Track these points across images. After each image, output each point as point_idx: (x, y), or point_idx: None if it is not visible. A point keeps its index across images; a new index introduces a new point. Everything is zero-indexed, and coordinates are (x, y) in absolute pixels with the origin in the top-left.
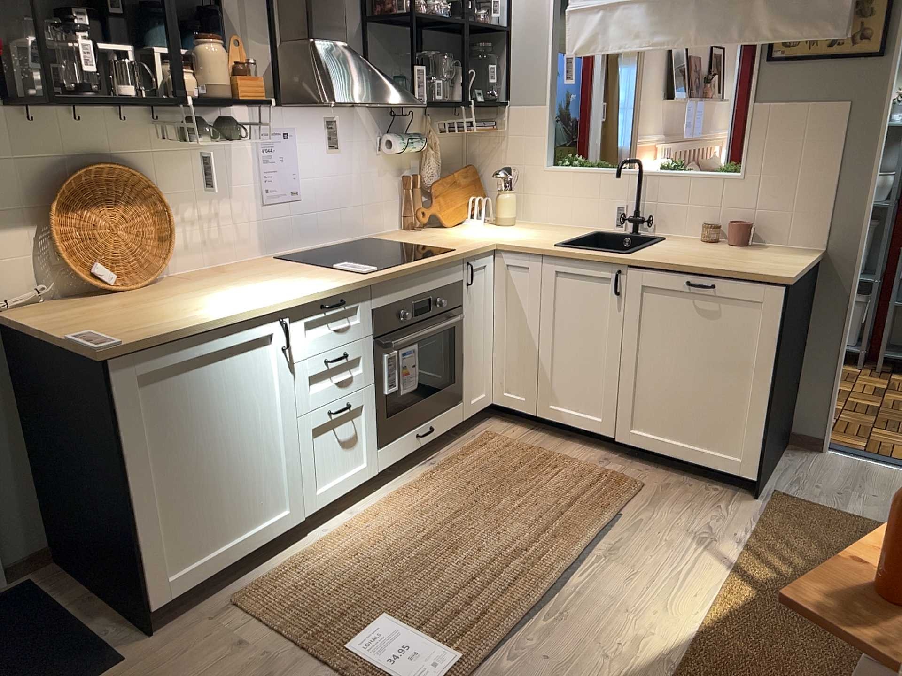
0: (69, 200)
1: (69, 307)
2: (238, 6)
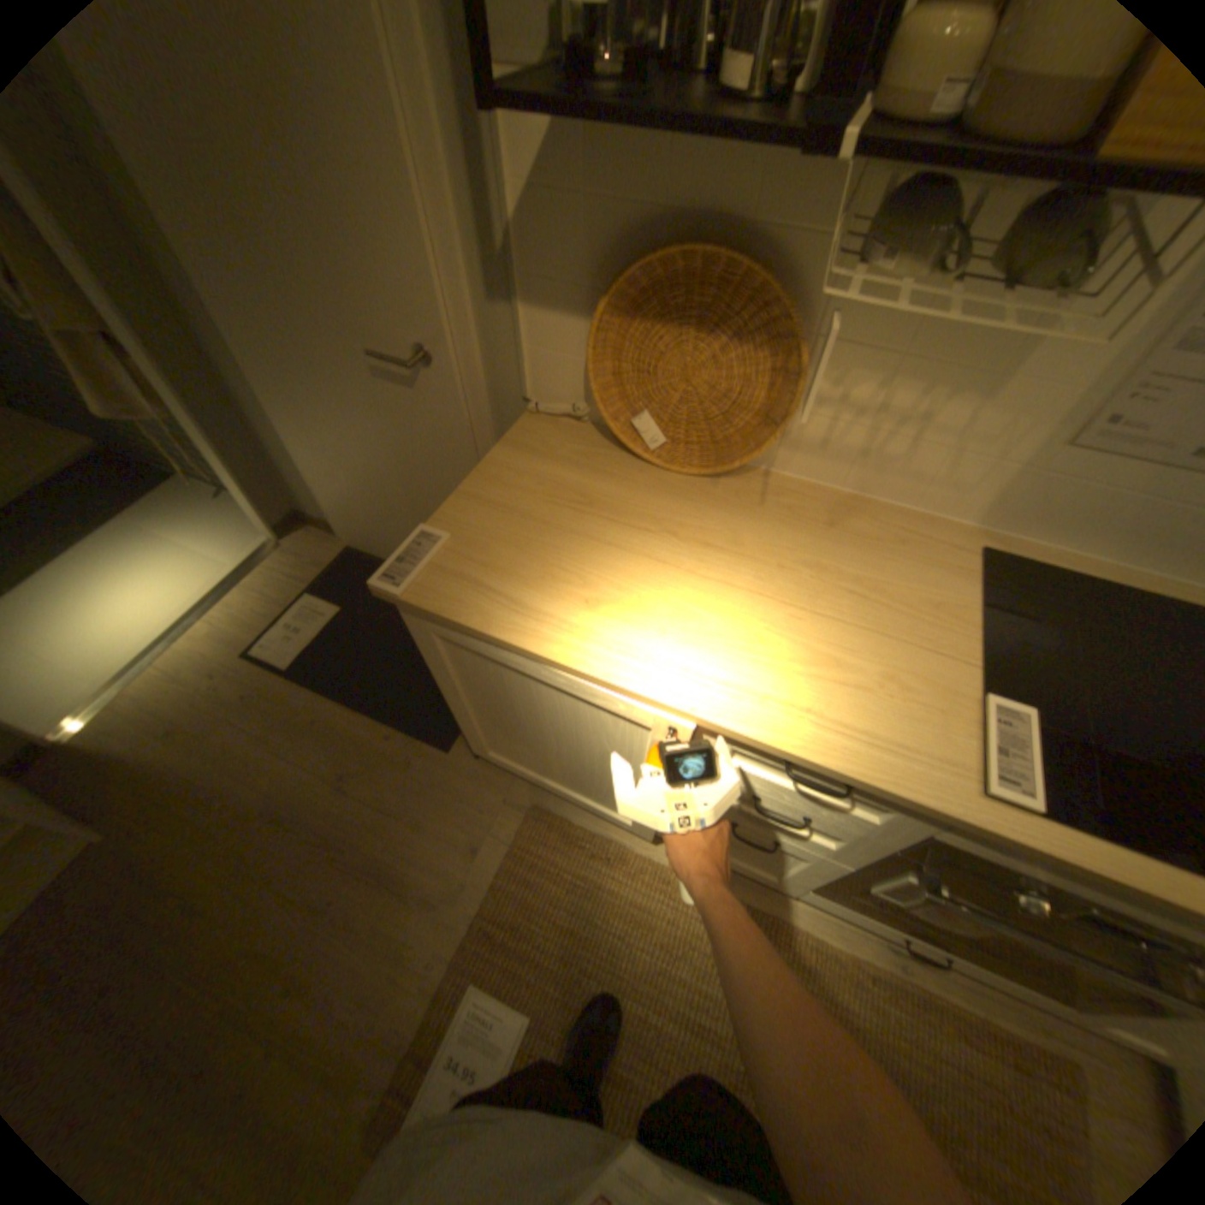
0: (642, 293)
1: (571, 452)
2: None
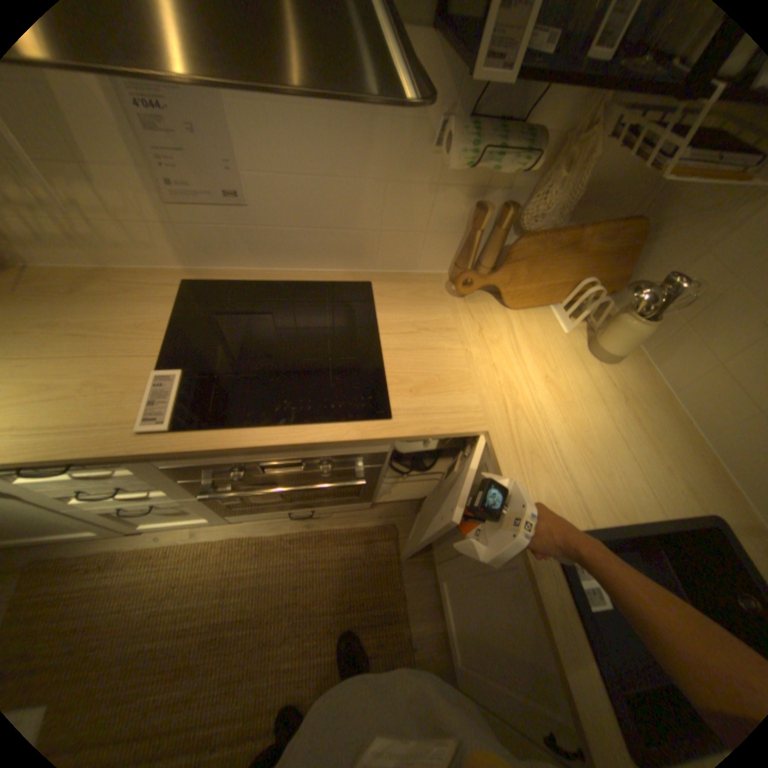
0: None
1: None
2: None
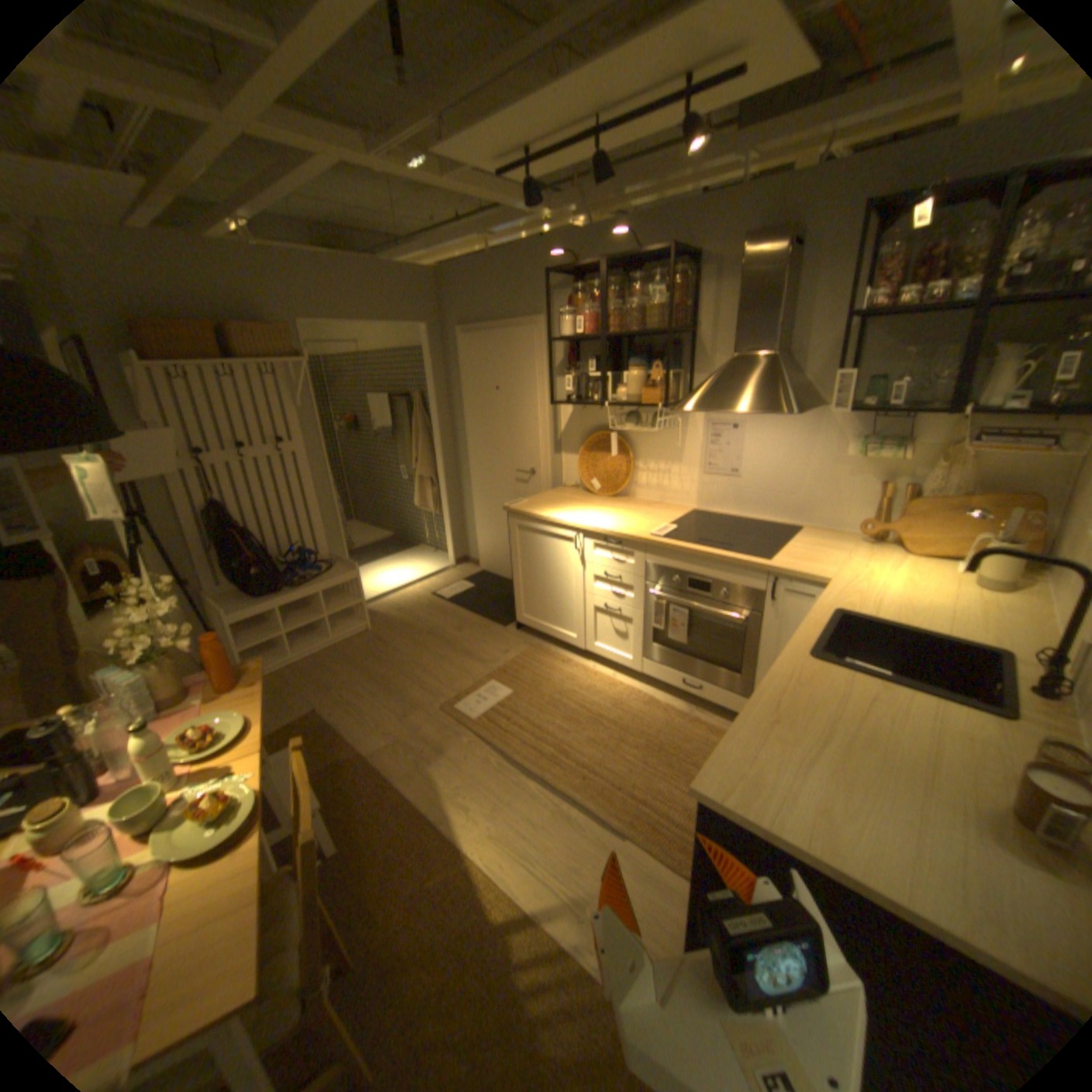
0: (592, 446)
1: (571, 493)
2: (710, 331)
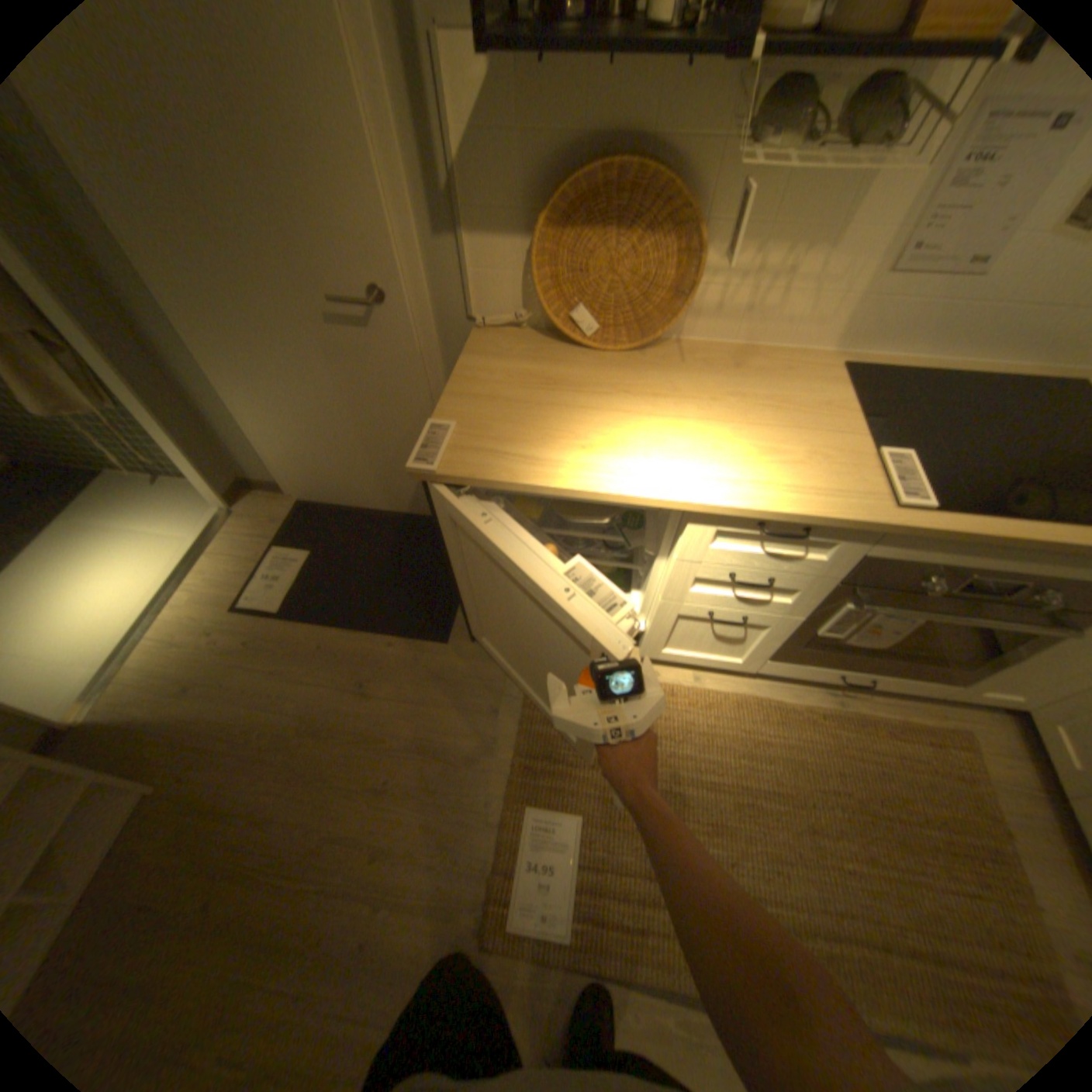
0: (571, 205)
1: (524, 349)
2: None
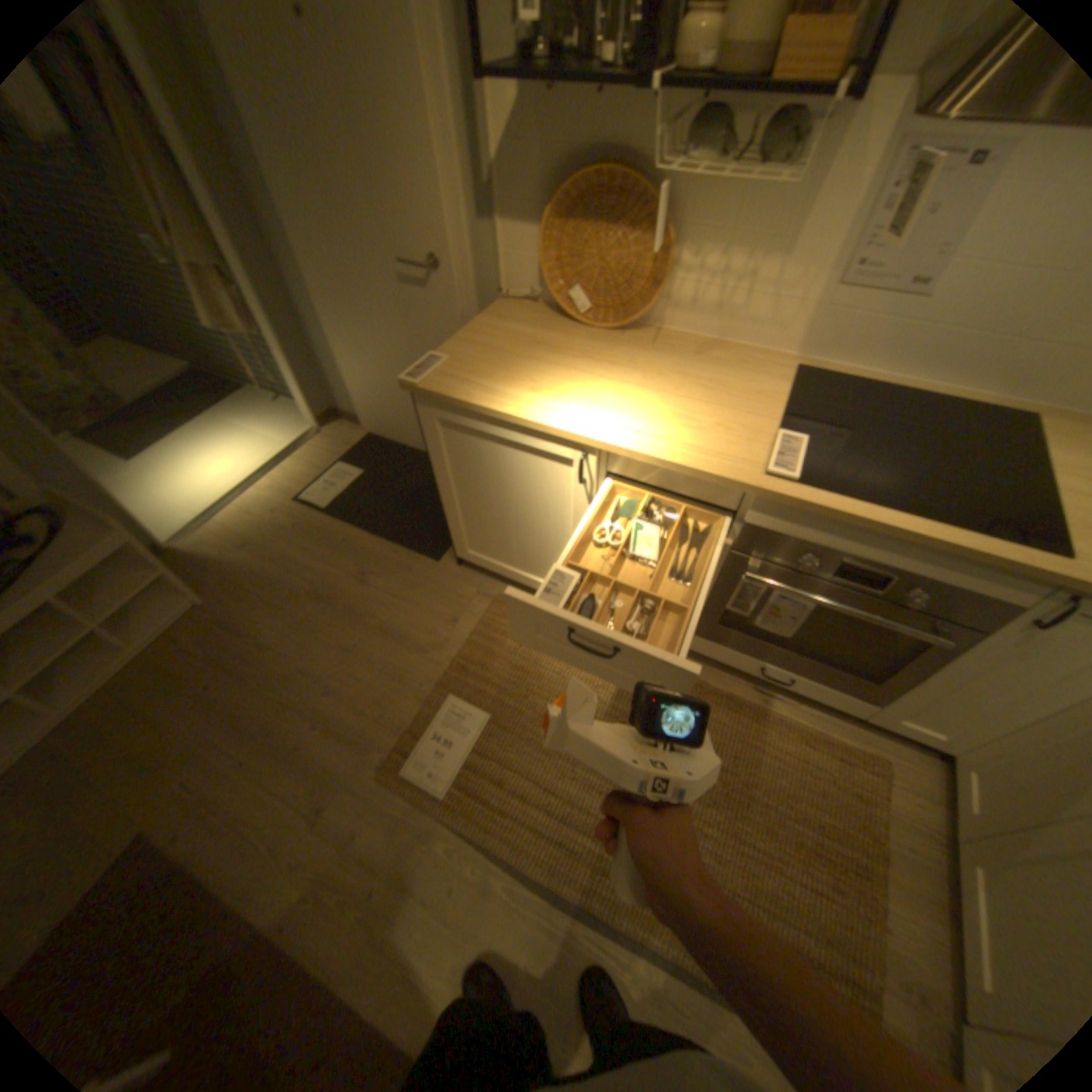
0: (572, 202)
1: (528, 318)
2: None
